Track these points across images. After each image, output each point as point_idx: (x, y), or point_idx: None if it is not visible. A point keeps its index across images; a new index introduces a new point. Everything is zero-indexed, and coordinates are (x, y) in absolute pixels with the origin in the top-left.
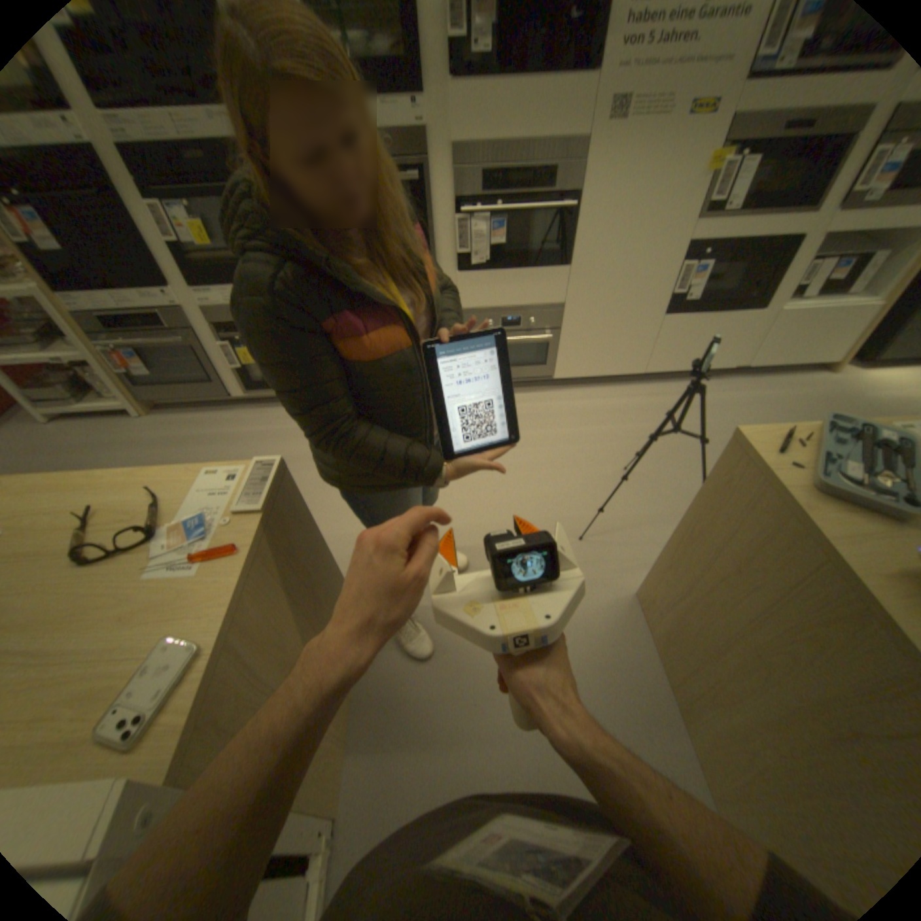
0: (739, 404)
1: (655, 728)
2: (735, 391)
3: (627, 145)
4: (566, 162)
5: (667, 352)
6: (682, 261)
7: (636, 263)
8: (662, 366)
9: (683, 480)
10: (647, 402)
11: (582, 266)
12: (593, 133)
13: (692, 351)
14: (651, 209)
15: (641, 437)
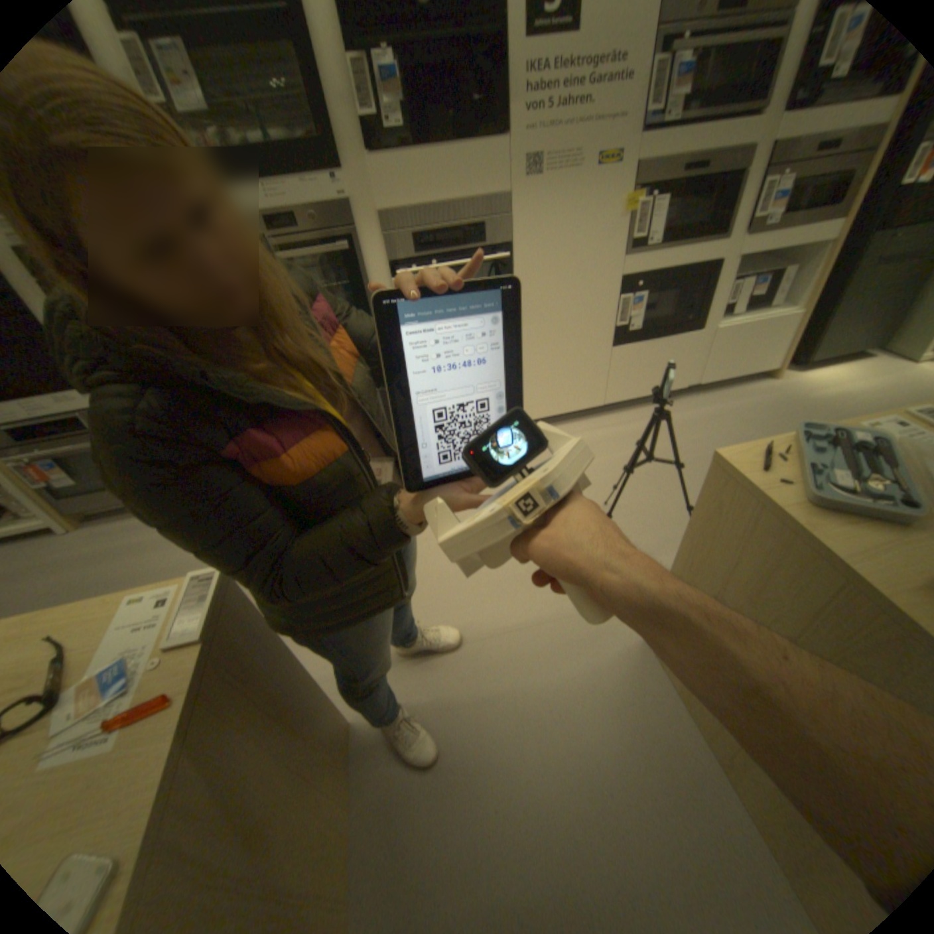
0: (699, 422)
1: (699, 793)
2: (691, 409)
3: (547, 197)
4: (492, 218)
5: (620, 382)
6: (617, 295)
7: (575, 303)
8: (618, 395)
9: (663, 505)
10: (612, 432)
11: (525, 312)
12: (513, 189)
13: (643, 377)
14: (580, 252)
15: (613, 468)
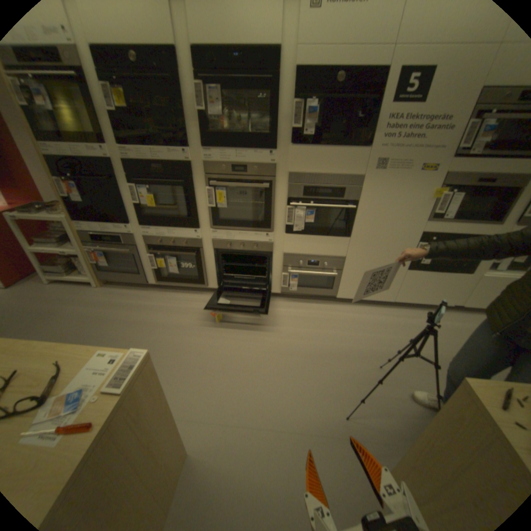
0: (459, 331)
1: None
2: (455, 321)
3: (386, 181)
4: (351, 186)
5: (409, 291)
6: (418, 241)
7: (390, 240)
8: (406, 298)
9: (422, 382)
10: (397, 320)
11: (358, 238)
12: (367, 173)
13: (426, 292)
14: (400, 213)
15: (392, 344)
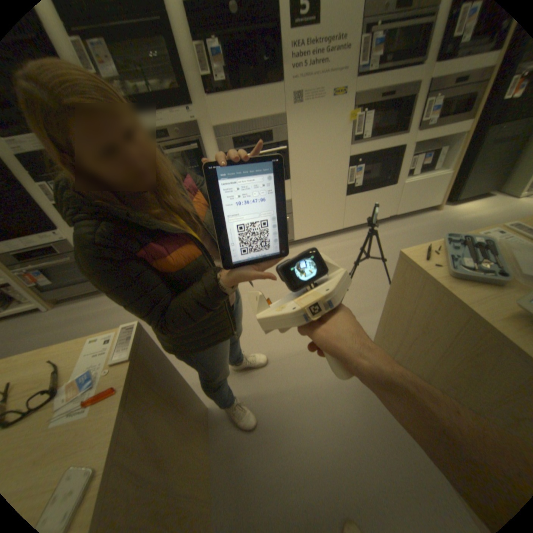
0: (396, 236)
1: (400, 439)
2: (392, 229)
3: (305, 115)
4: (276, 127)
5: (351, 215)
6: (347, 167)
7: (324, 172)
8: (350, 223)
9: (377, 283)
10: (348, 244)
11: (296, 178)
12: (287, 111)
13: (364, 212)
14: (325, 144)
15: (349, 263)
